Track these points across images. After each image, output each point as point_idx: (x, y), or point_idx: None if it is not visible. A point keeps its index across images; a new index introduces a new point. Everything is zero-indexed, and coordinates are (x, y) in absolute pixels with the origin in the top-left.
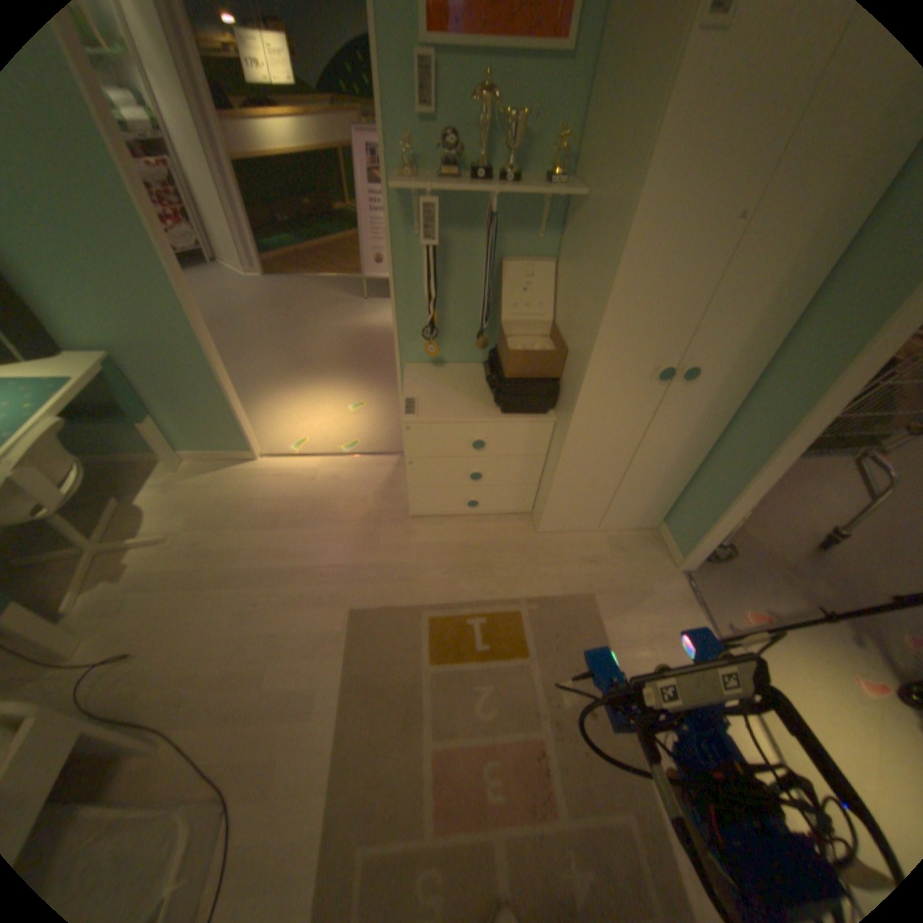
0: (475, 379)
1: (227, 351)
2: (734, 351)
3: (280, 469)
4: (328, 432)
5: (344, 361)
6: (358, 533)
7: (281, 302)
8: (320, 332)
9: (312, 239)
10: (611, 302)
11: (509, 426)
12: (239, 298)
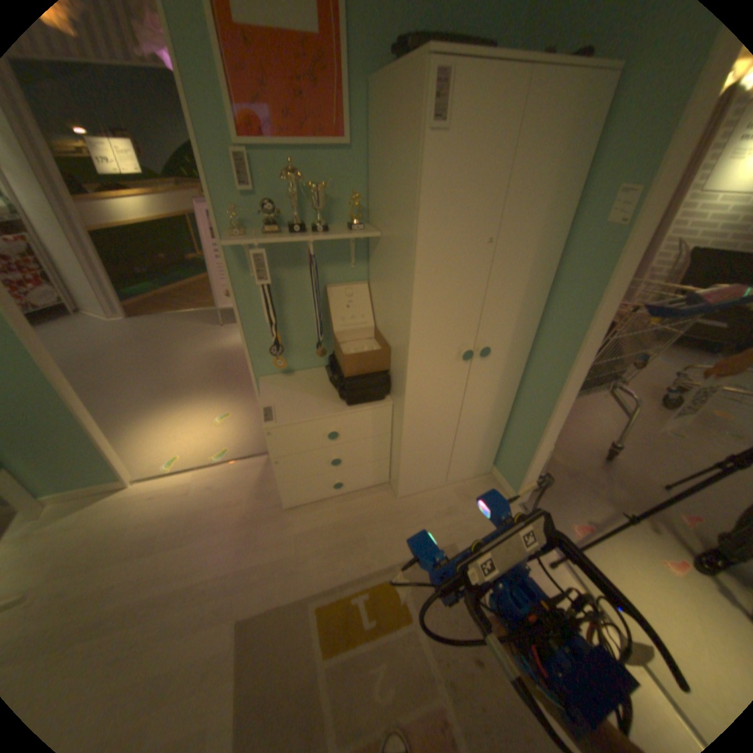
0: (321, 380)
1: (92, 389)
2: (510, 331)
3: (152, 492)
4: (197, 447)
5: (207, 380)
6: (236, 540)
7: (144, 339)
8: (182, 359)
9: (169, 283)
10: (414, 310)
11: (356, 415)
12: (103, 340)
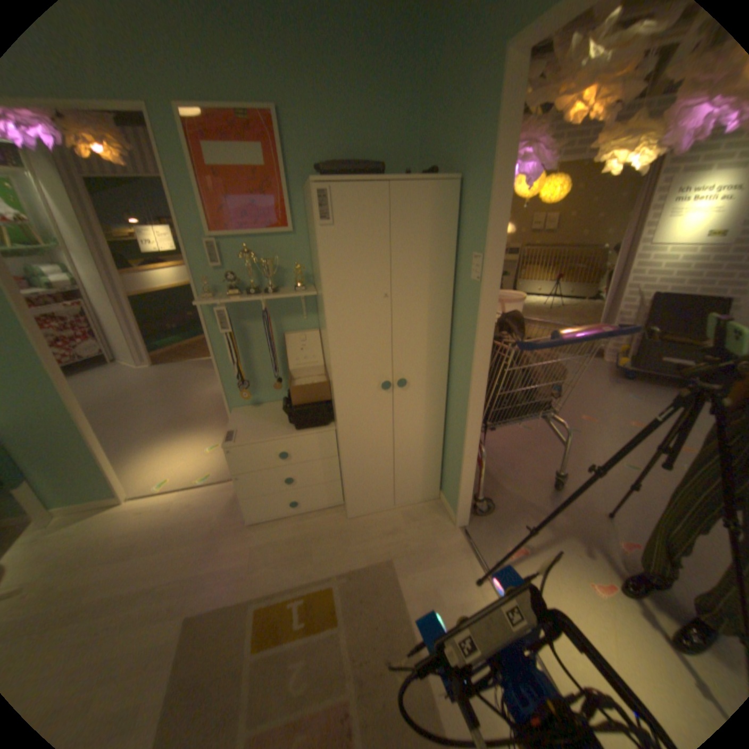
0: (282, 411)
1: (111, 424)
2: (422, 366)
3: (141, 509)
4: (186, 472)
5: (206, 417)
6: (201, 550)
7: (162, 383)
8: (190, 400)
9: (193, 337)
10: (331, 349)
11: (303, 438)
12: (129, 385)
